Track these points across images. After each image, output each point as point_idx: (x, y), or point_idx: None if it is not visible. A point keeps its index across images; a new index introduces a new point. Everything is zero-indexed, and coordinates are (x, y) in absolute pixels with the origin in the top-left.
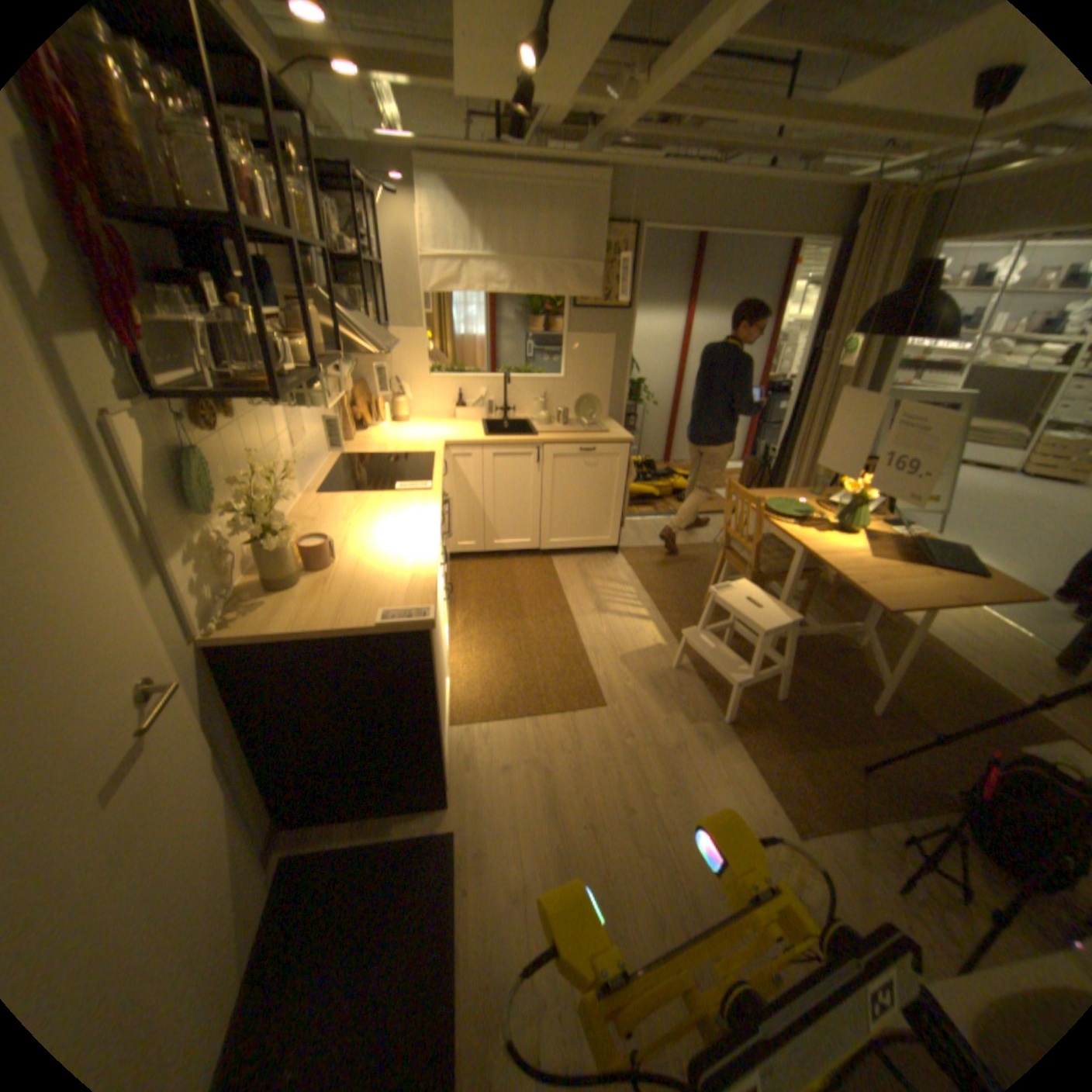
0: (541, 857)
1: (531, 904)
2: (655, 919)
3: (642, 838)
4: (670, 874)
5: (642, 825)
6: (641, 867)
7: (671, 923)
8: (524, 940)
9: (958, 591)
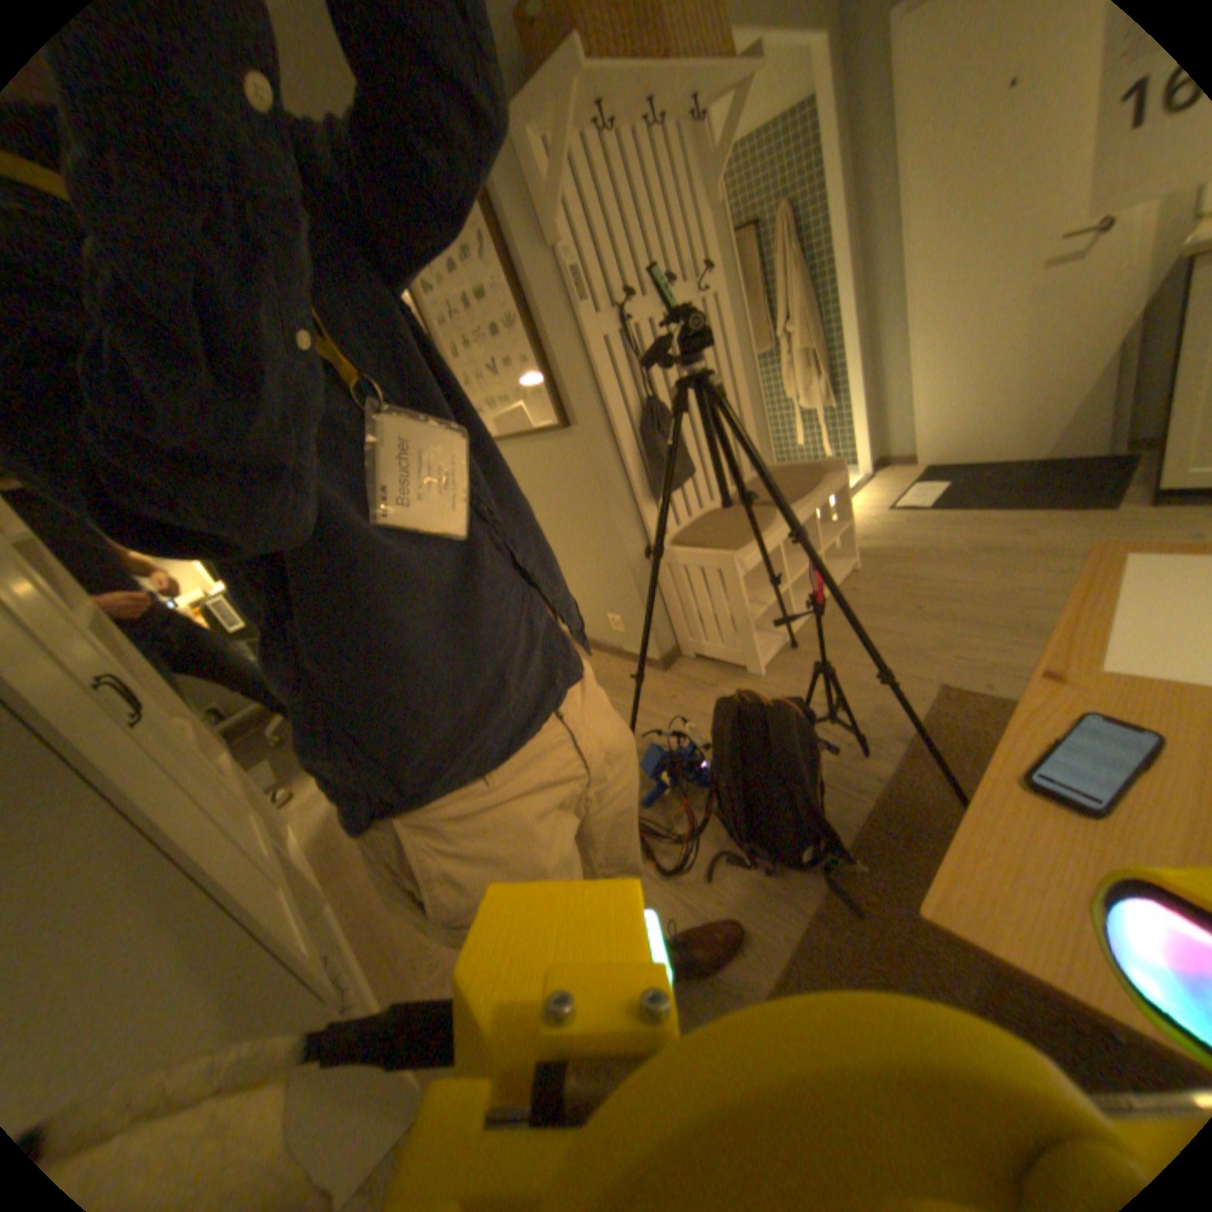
0: (1053, 544)
1: (1014, 536)
2: (955, 579)
3: (1030, 593)
4: (982, 597)
5: (1044, 598)
6: (1002, 585)
7: (945, 585)
8: (991, 531)
9: (1114, 694)
